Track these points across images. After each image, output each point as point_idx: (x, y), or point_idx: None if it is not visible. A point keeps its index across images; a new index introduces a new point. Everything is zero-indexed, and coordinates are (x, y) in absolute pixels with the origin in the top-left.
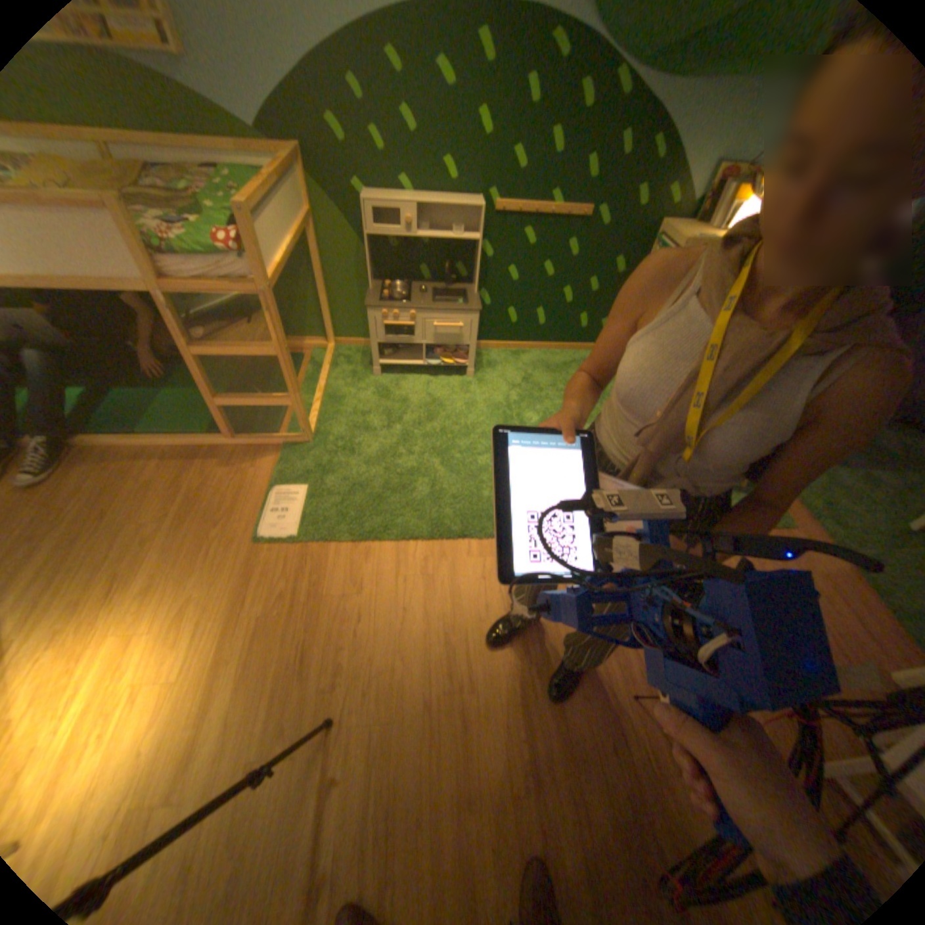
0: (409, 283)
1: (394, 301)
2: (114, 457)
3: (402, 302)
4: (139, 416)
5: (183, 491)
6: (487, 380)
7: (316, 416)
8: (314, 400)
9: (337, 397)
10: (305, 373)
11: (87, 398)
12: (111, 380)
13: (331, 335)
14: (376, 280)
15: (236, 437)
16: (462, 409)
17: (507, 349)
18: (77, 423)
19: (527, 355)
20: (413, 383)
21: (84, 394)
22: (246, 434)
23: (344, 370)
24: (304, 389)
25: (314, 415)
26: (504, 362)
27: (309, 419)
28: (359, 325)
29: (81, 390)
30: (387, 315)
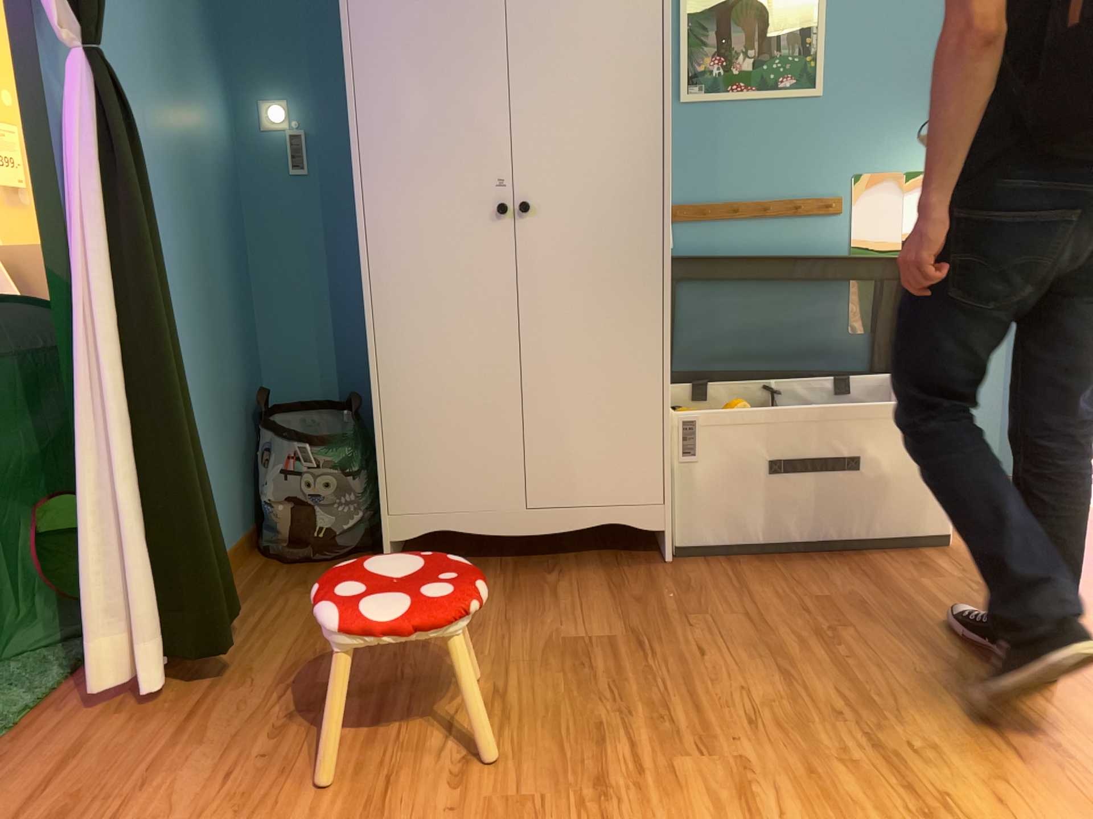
0: None
1: None
2: None
3: None
4: None
5: None
6: None
7: None
8: None
9: None
10: None
11: None
12: None
13: None
14: None
15: None
16: None
17: None
18: None
19: None
20: None
21: None
22: None
23: None
24: None
25: None
26: None
27: None
28: None
29: None
30: None
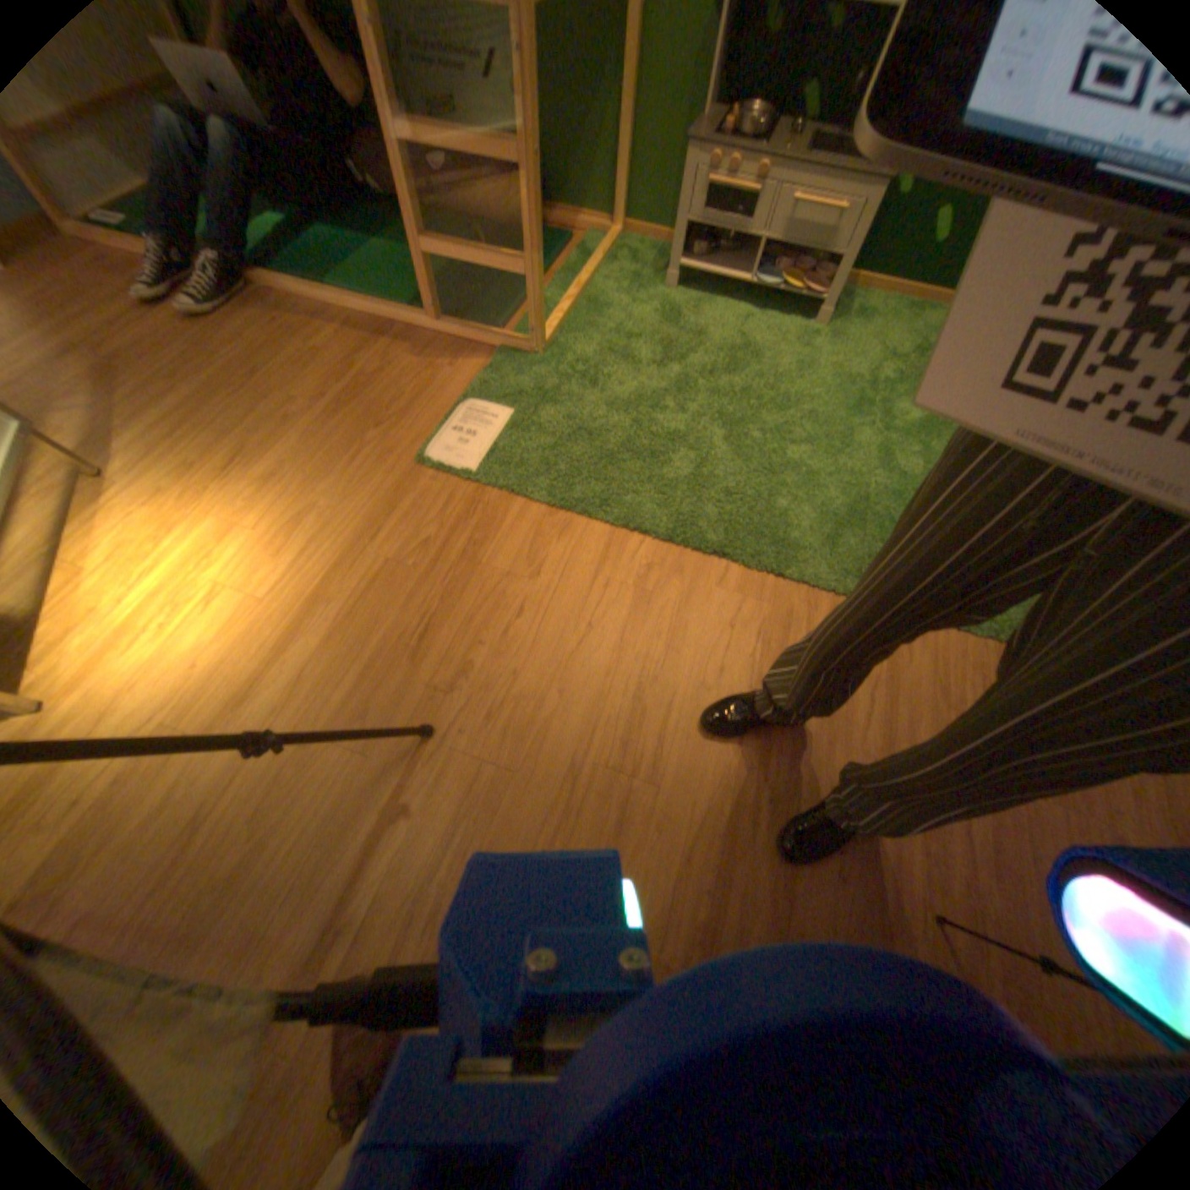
0: (775, 115)
1: (739, 134)
2: (290, 307)
3: (752, 140)
4: (333, 263)
5: (354, 371)
6: (849, 332)
7: (559, 319)
8: (564, 295)
9: (598, 302)
10: (564, 259)
11: (282, 227)
12: (316, 212)
13: (619, 207)
14: (719, 102)
15: (442, 319)
16: (790, 366)
17: (904, 292)
18: (261, 254)
19: (937, 310)
20: (722, 309)
21: (281, 222)
22: (456, 319)
23: (622, 267)
24: (555, 280)
25: (556, 315)
26: (891, 313)
27: (548, 320)
28: (667, 197)
29: (279, 216)
30: (718, 158)
